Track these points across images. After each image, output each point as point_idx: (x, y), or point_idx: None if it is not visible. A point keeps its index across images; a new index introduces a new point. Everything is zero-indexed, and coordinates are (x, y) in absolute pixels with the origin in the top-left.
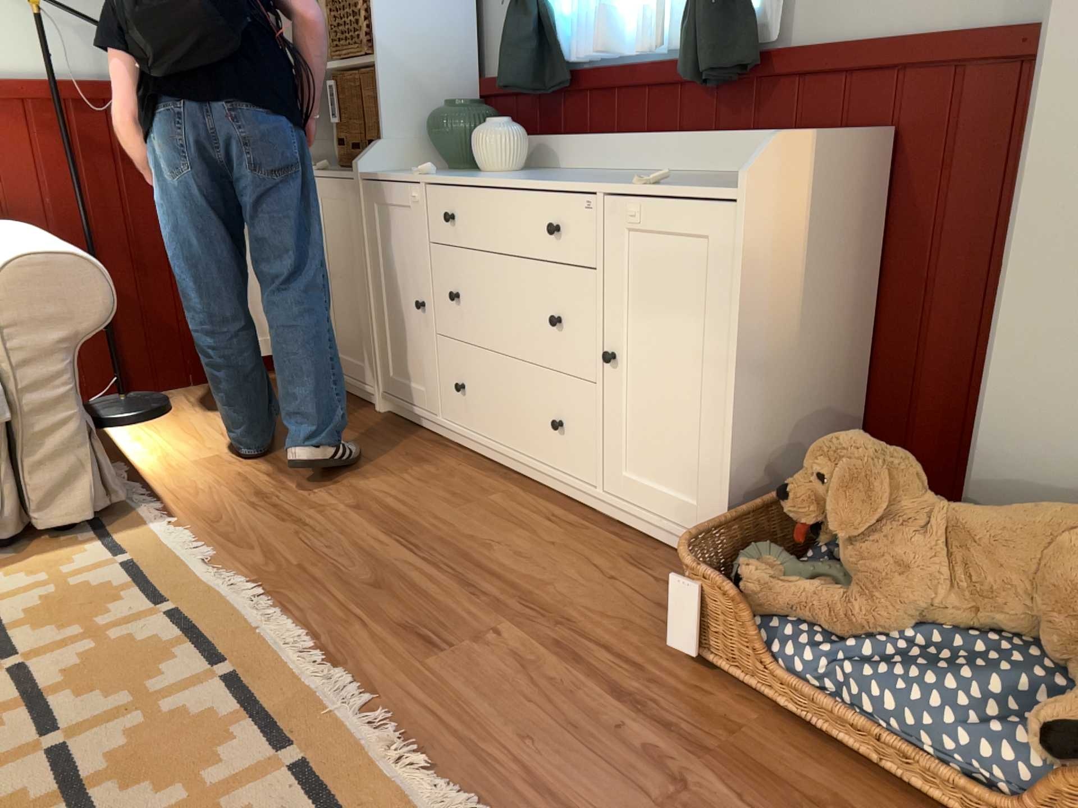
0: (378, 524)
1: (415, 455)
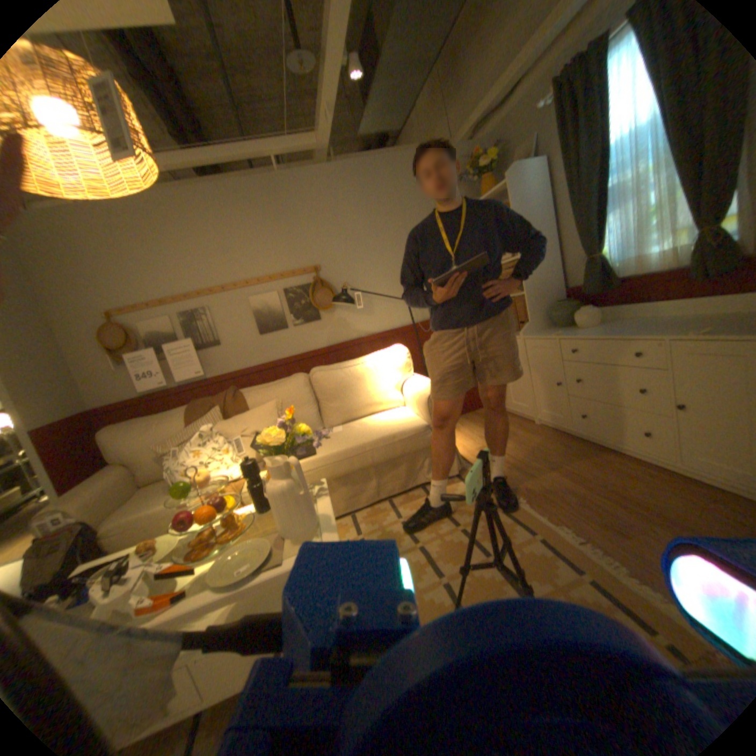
0: (567, 477)
1: (565, 444)
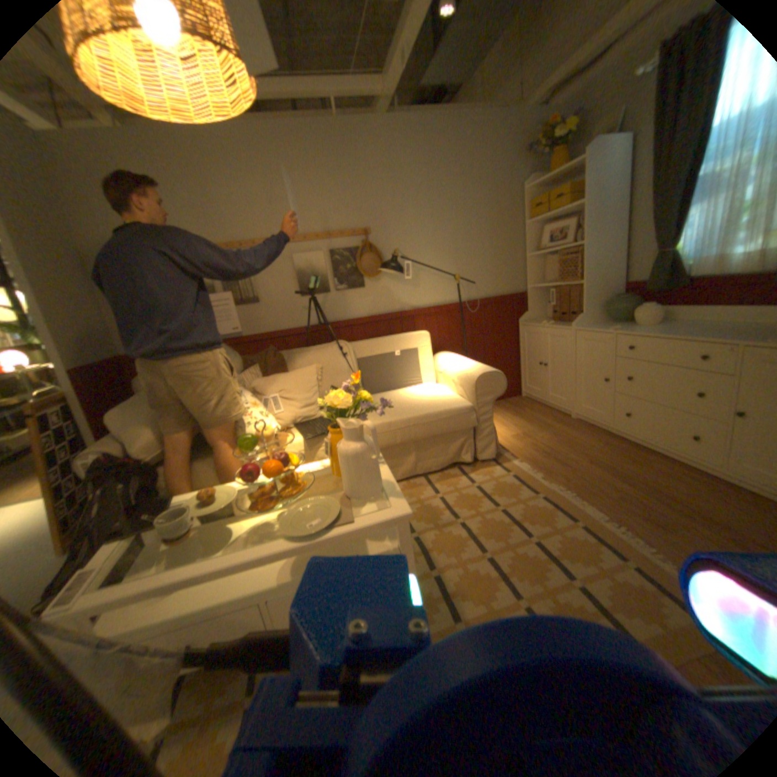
0: (606, 471)
1: (603, 440)
